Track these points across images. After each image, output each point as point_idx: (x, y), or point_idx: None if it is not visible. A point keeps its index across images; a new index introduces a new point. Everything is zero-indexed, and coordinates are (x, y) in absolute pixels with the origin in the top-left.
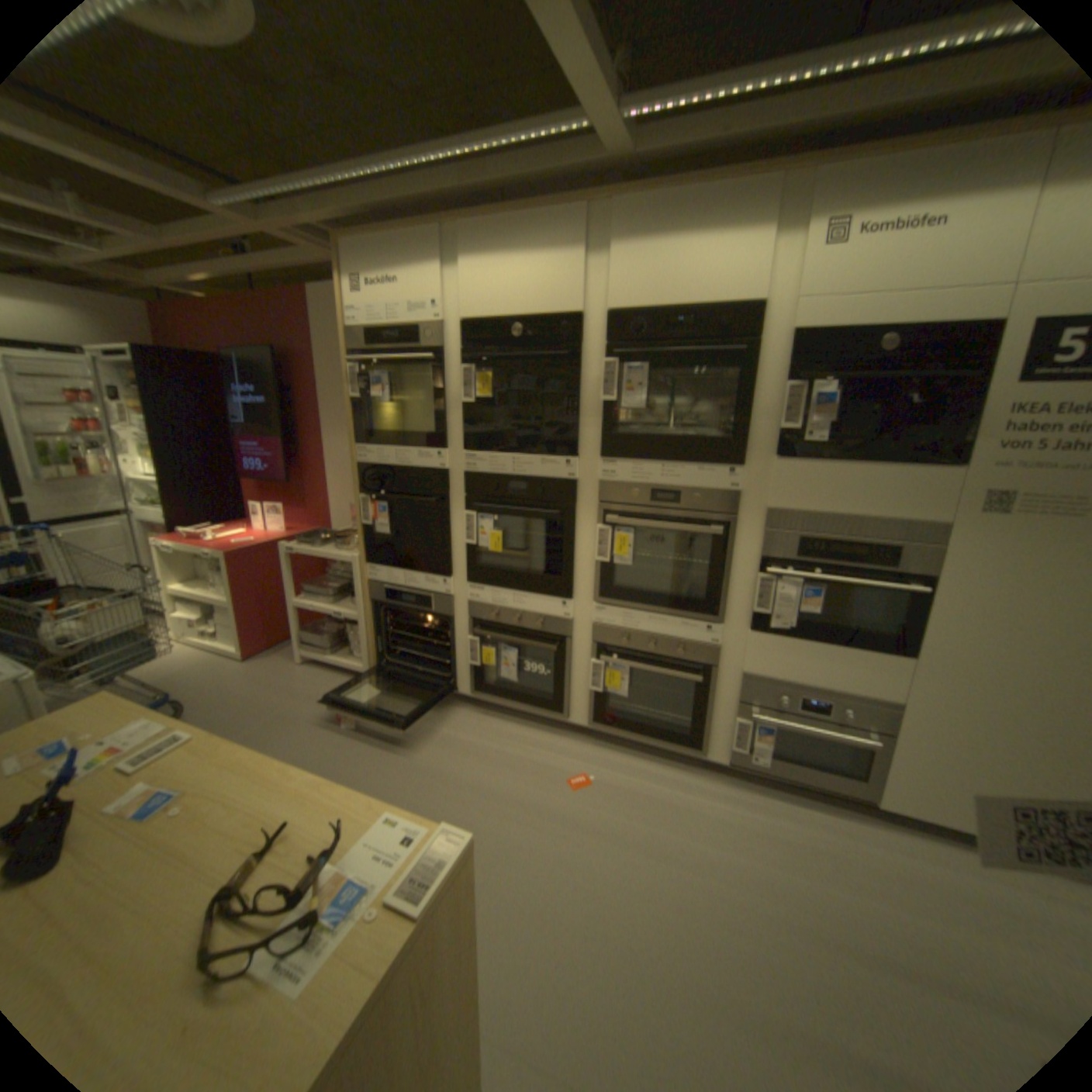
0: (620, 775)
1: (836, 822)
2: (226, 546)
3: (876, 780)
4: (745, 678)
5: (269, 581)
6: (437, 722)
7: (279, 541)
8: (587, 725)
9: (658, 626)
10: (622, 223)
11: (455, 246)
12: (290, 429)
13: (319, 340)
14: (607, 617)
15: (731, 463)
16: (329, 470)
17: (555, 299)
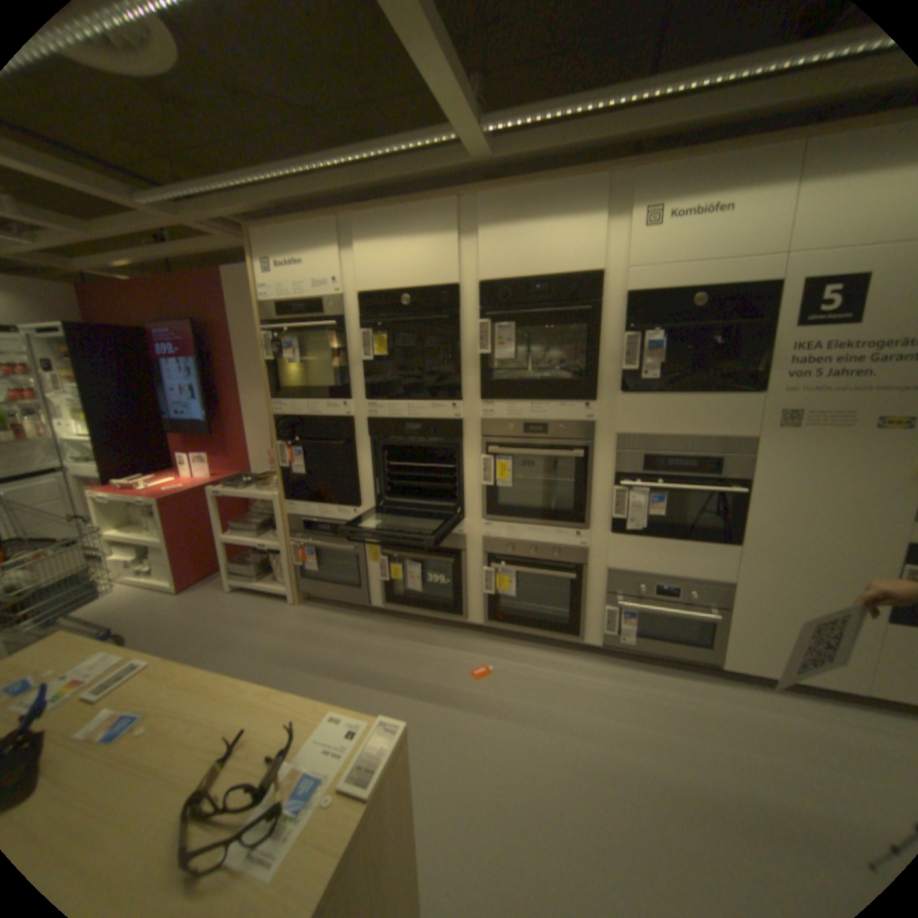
0: (514, 663)
1: (691, 684)
2: (157, 494)
3: (718, 647)
4: (610, 572)
5: (198, 521)
6: (355, 632)
7: (205, 486)
8: (483, 623)
9: (536, 535)
10: (486, 212)
11: (350, 234)
12: (210, 389)
13: (233, 312)
14: (494, 531)
15: (585, 399)
16: (247, 422)
17: (435, 274)
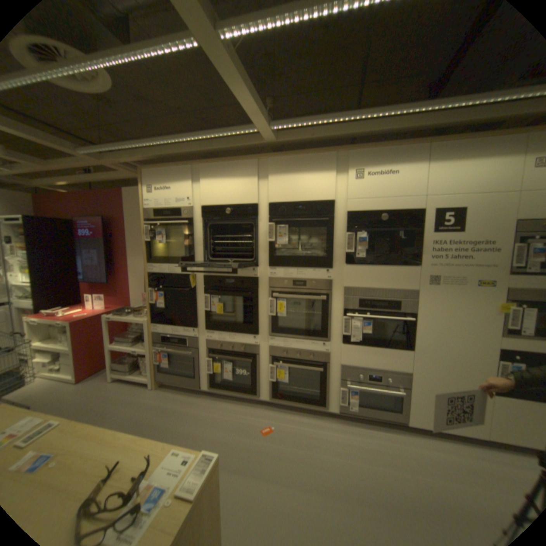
0: (287, 425)
1: (391, 436)
2: (70, 319)
3: (405, 412)
4: (342, 367)
5: (94, 337)
6: (189, 407)
7: (101, 315)
8: (269, 400)
9: (300, 345)
10: (273, 168)
11: (199, 175)
12: (110, 257)
13: (128, 213)
14: (276, 343)
15: (326, 268)
16: (130, 276)
17: (245, 198)
